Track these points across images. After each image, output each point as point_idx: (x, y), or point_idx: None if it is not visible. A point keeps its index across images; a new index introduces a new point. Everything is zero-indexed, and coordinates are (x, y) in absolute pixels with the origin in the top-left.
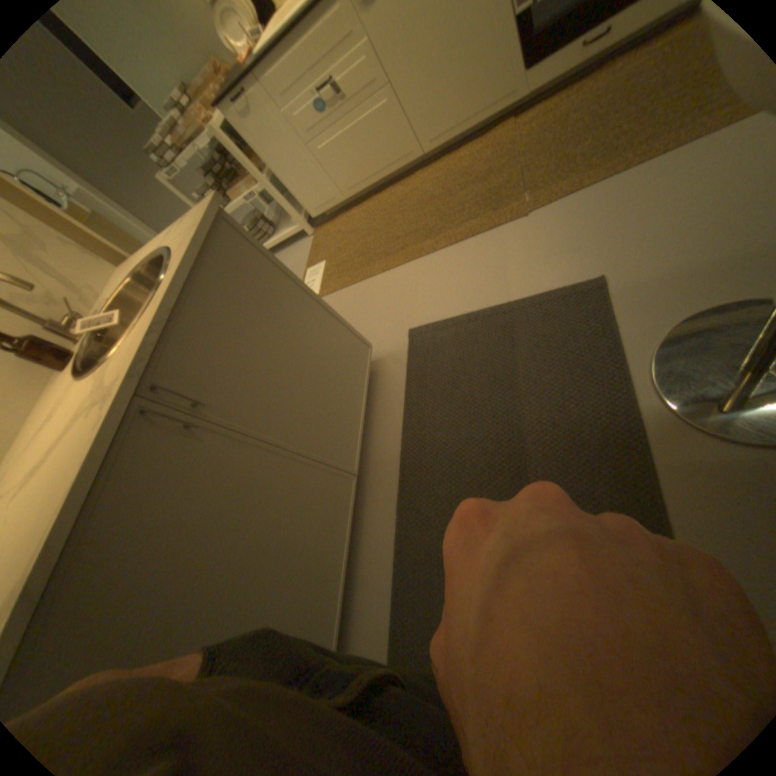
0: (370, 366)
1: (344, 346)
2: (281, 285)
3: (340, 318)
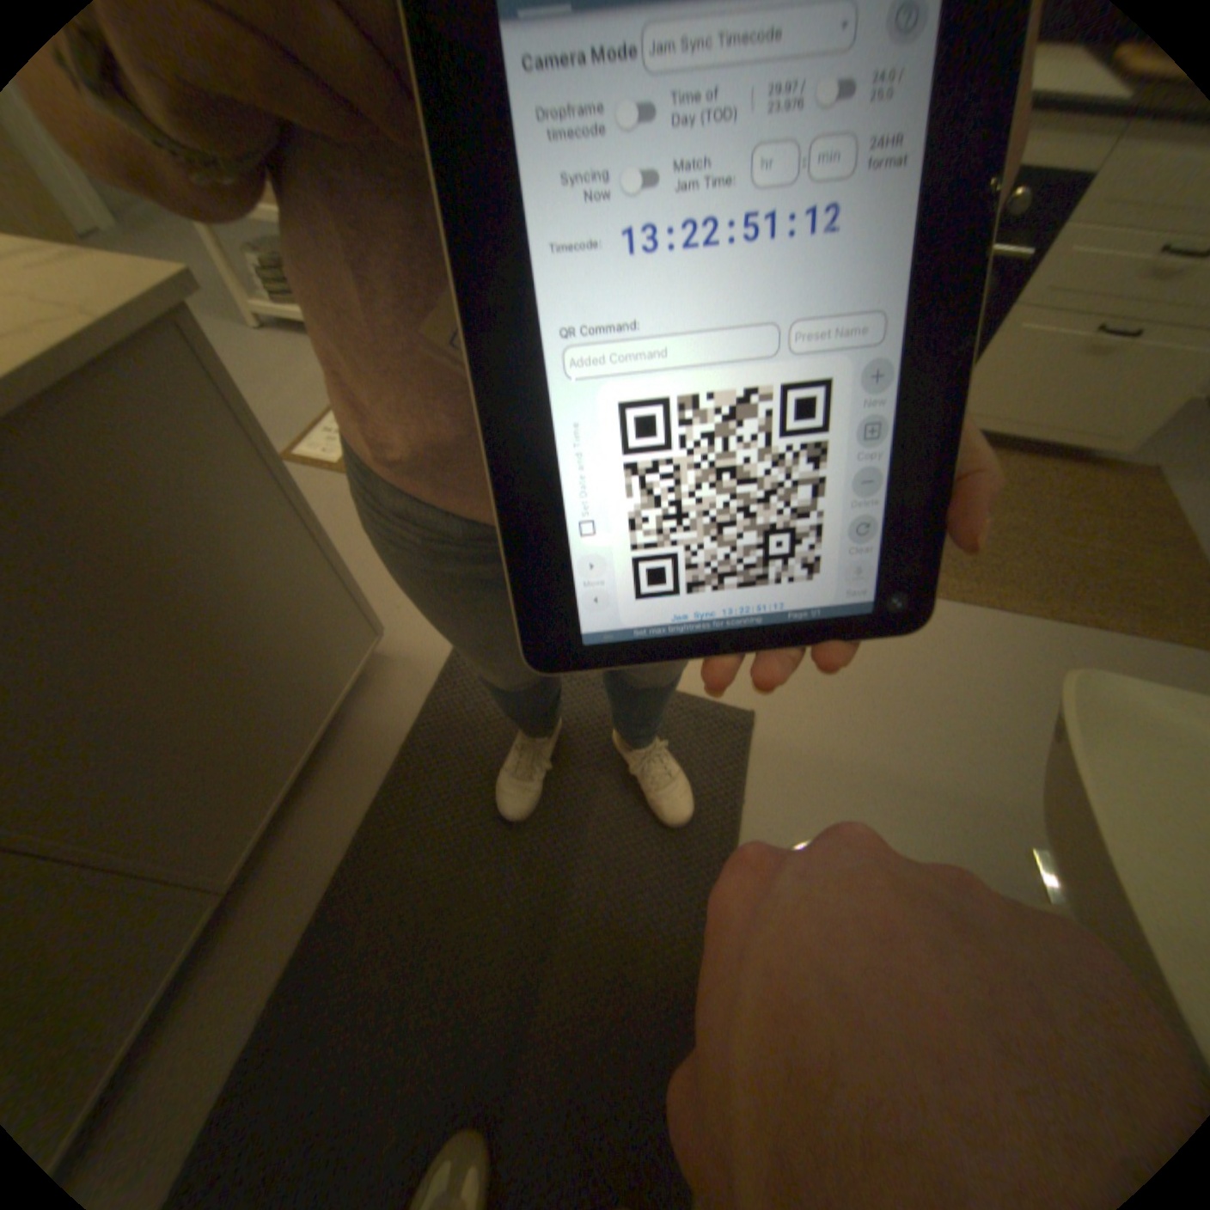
0: (360, 670)
1: (326, 630)
2: (246, 494)
3: (345, 576)
